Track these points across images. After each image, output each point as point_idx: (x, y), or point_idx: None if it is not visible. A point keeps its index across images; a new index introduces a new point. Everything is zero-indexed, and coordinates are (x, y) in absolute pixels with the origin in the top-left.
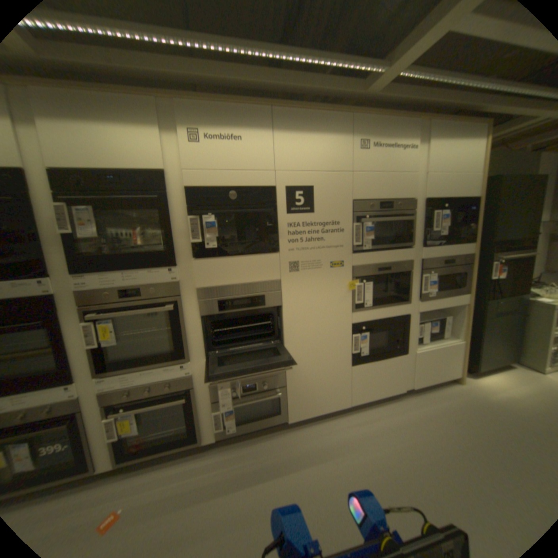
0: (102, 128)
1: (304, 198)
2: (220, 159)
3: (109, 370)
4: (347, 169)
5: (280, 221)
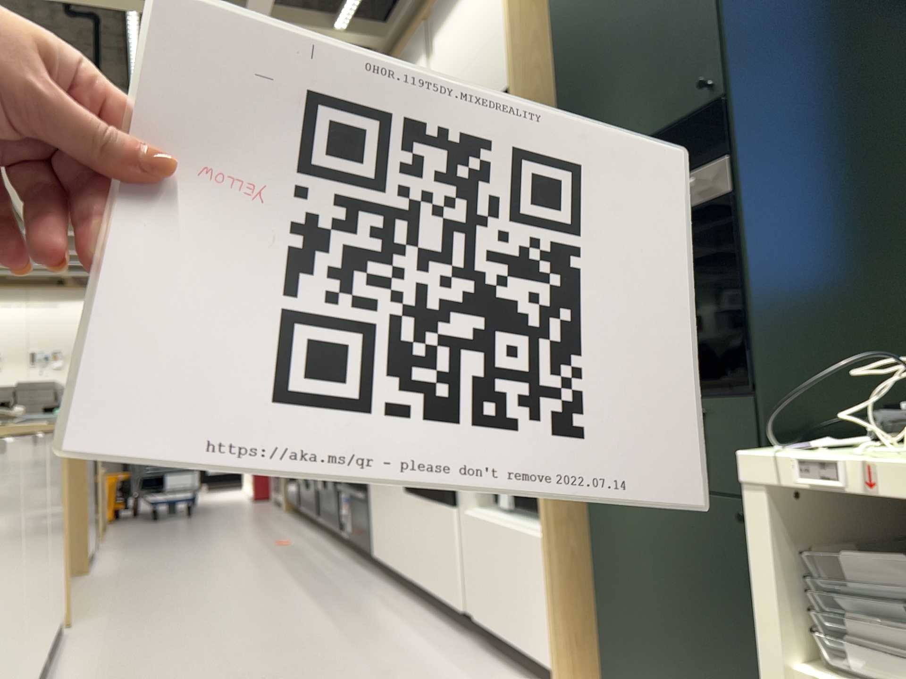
0: None
1: None
2: None
3: None
4: None
5: None
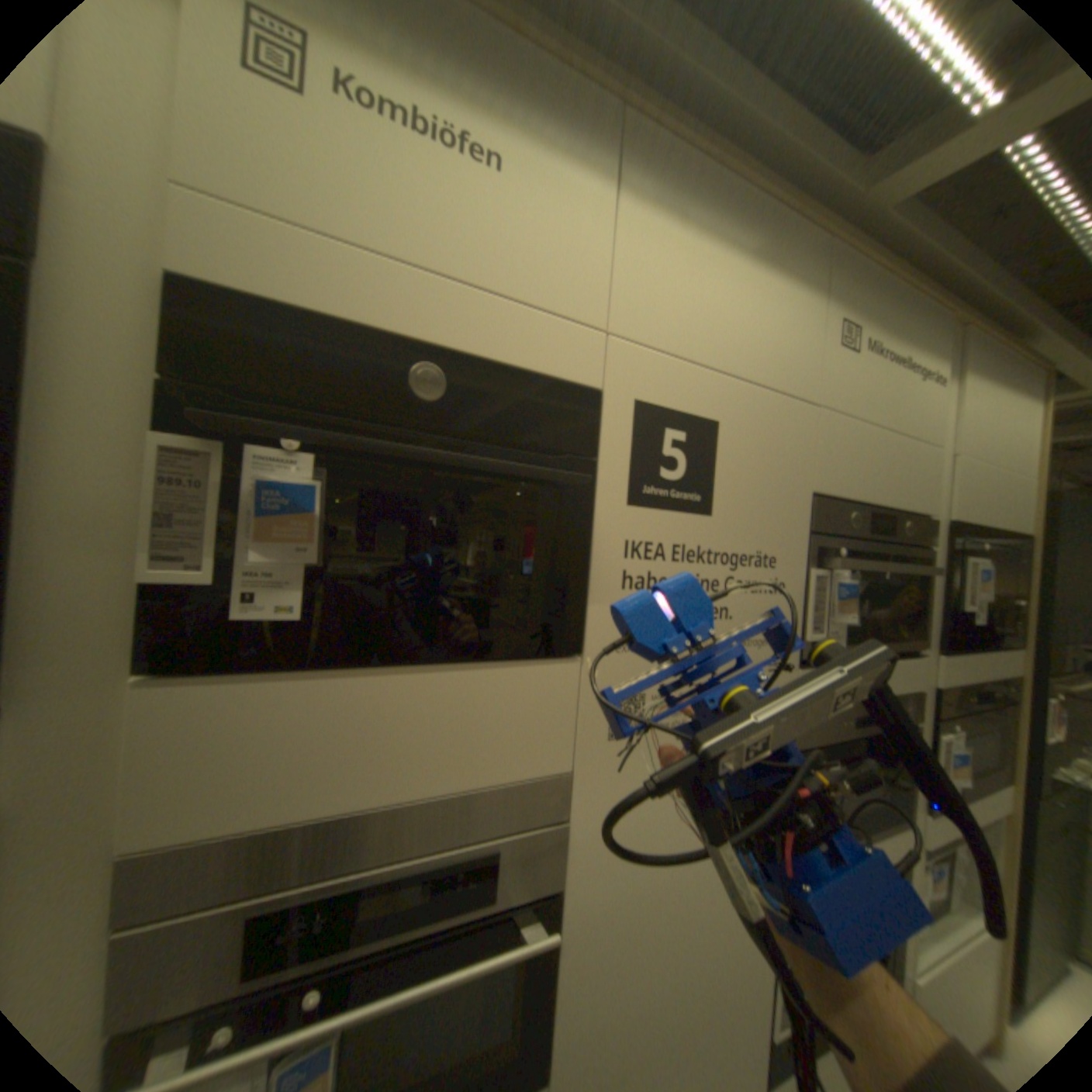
0: None
1: (688, 459)
2: (399, 213)
3: None
4: (807, 396)
5: (601, 529)
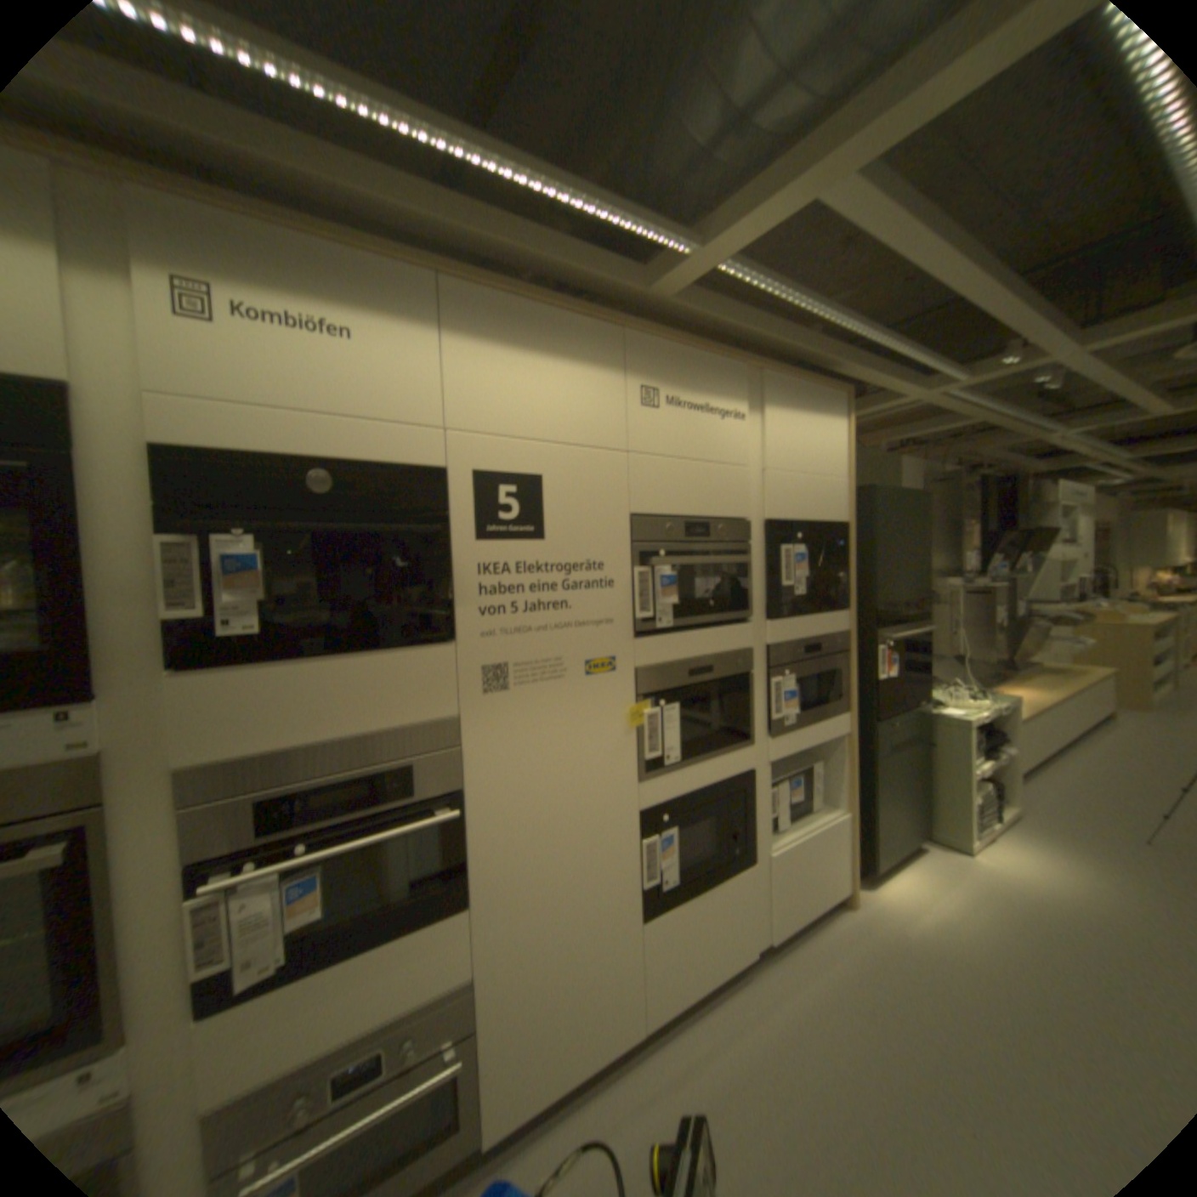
0: None
1: (521, 503)
2: (286, 378)
3: None
4: (616, 446)
5: (459, 558)
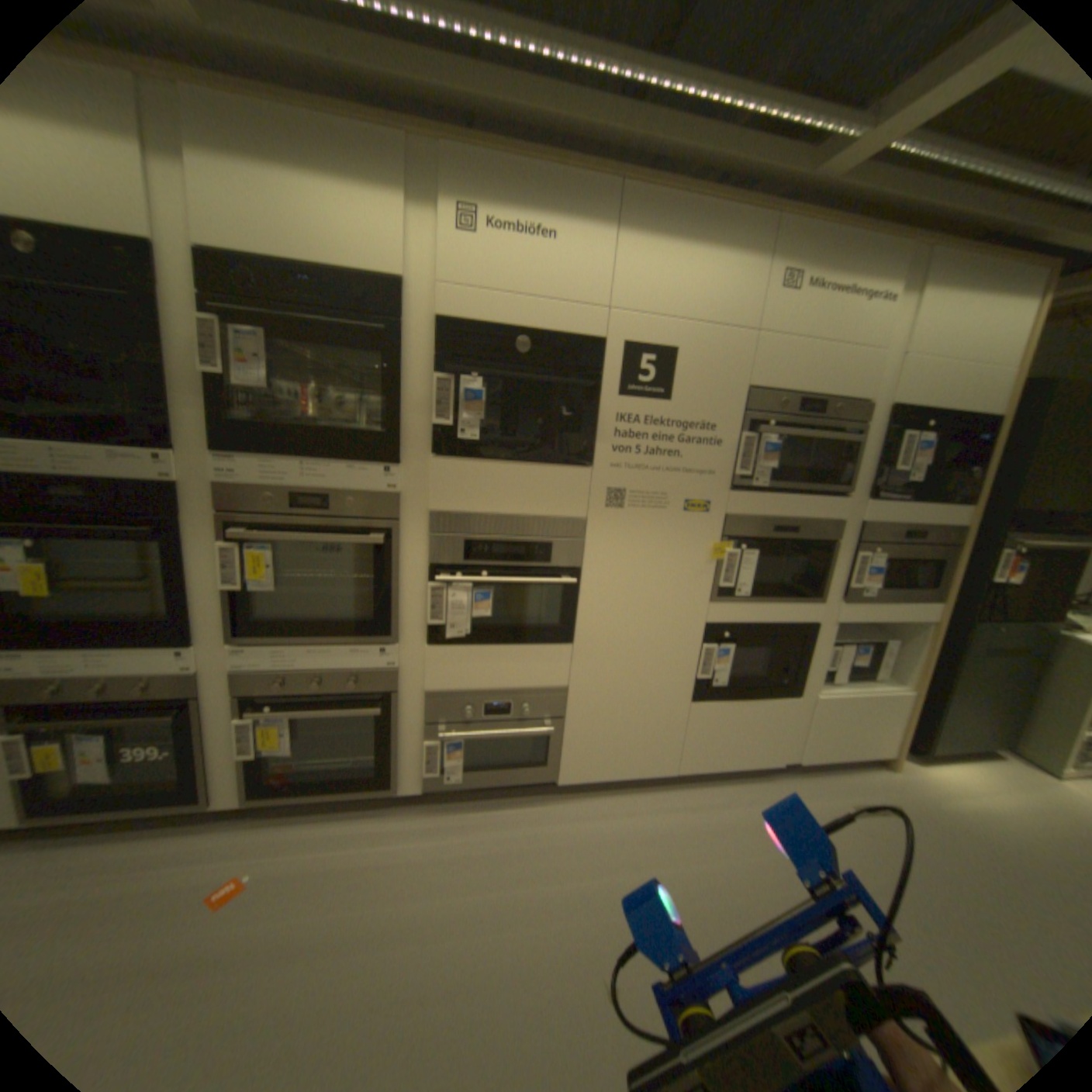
0: (301, 182)
1: (656, 370)
2: (510, 272)
3: (255, 634)
4: (748, 325)
5: (603, 408)
